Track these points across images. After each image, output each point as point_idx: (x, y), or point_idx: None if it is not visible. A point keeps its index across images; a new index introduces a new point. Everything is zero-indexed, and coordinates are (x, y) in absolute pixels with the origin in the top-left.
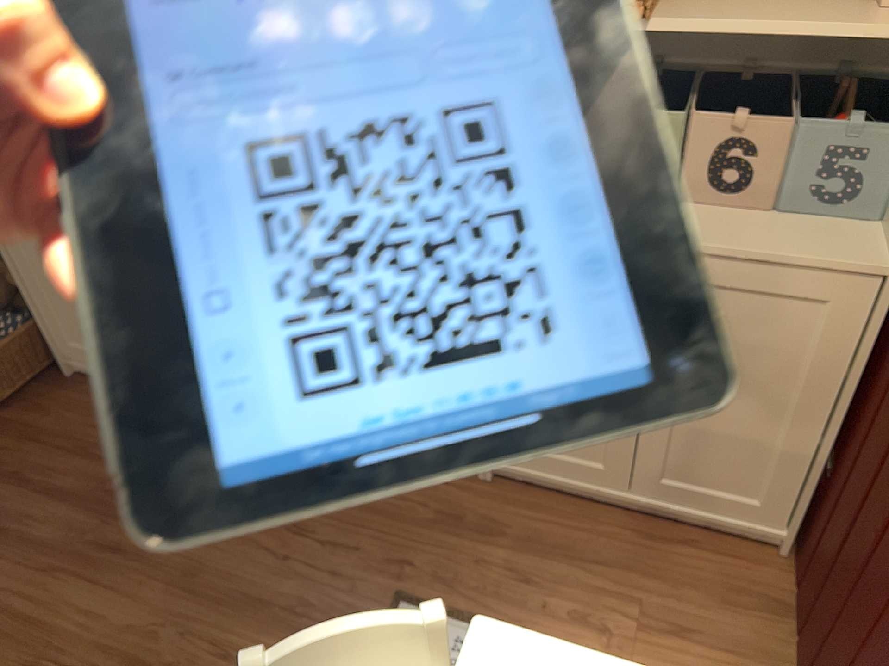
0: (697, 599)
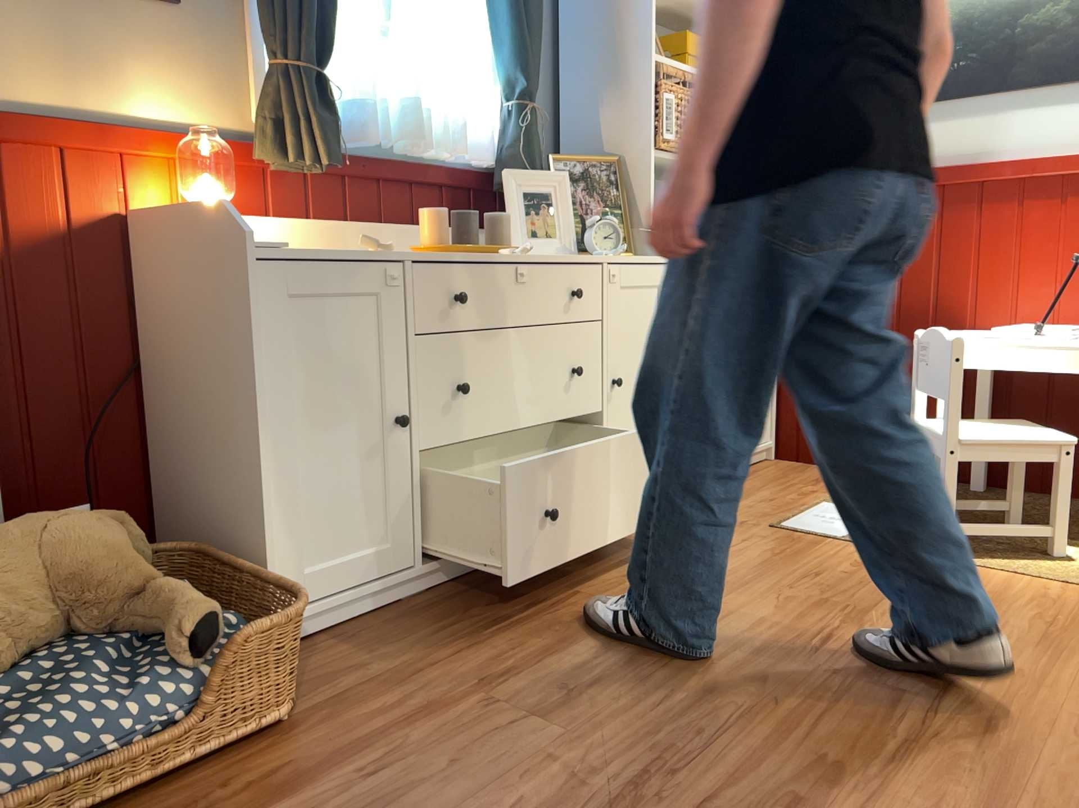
0: (795, 475)
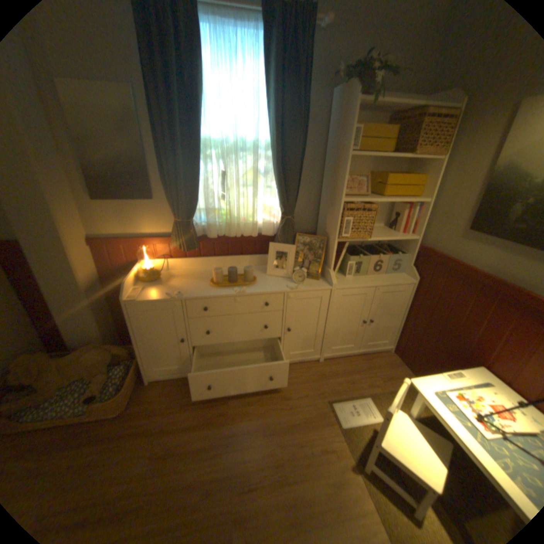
0: (386, 371)
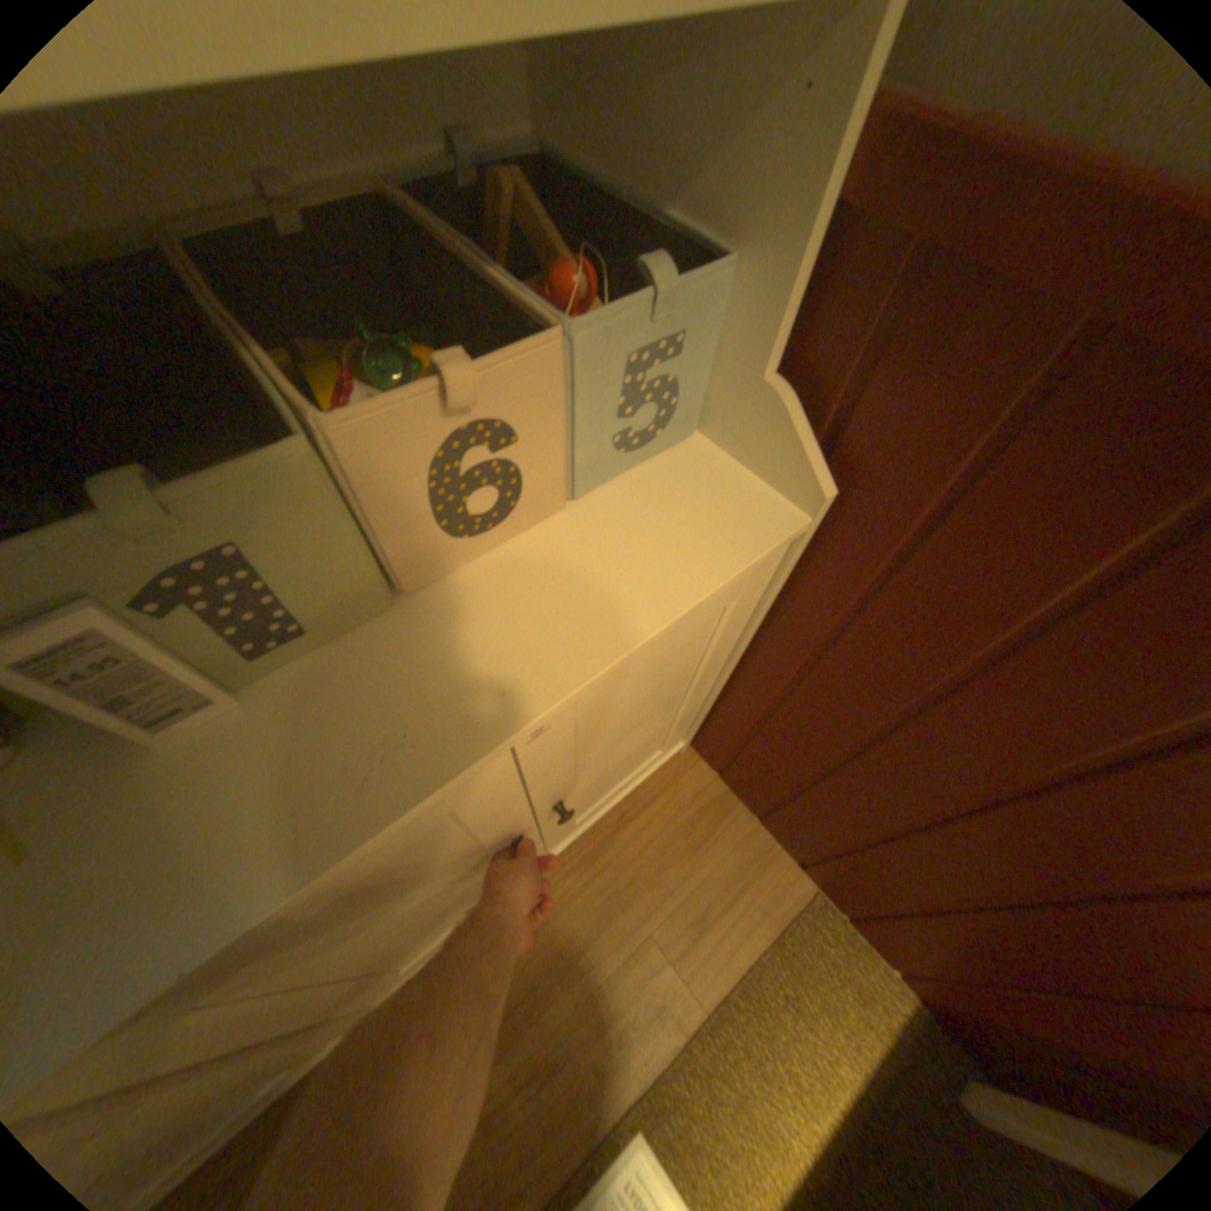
0: (678, 878)
